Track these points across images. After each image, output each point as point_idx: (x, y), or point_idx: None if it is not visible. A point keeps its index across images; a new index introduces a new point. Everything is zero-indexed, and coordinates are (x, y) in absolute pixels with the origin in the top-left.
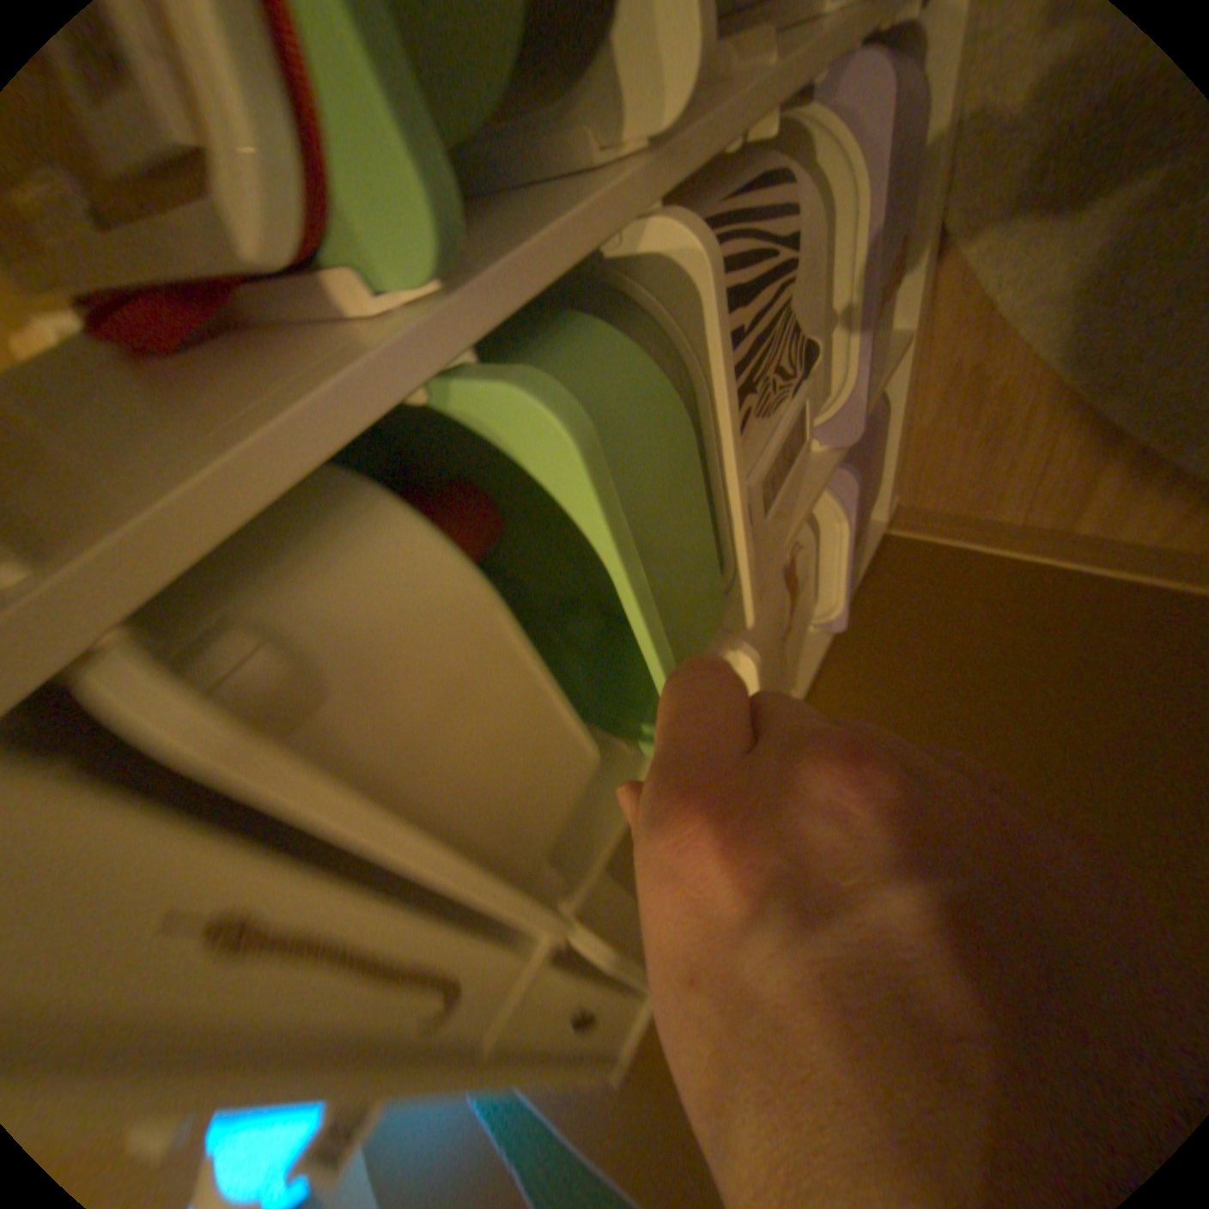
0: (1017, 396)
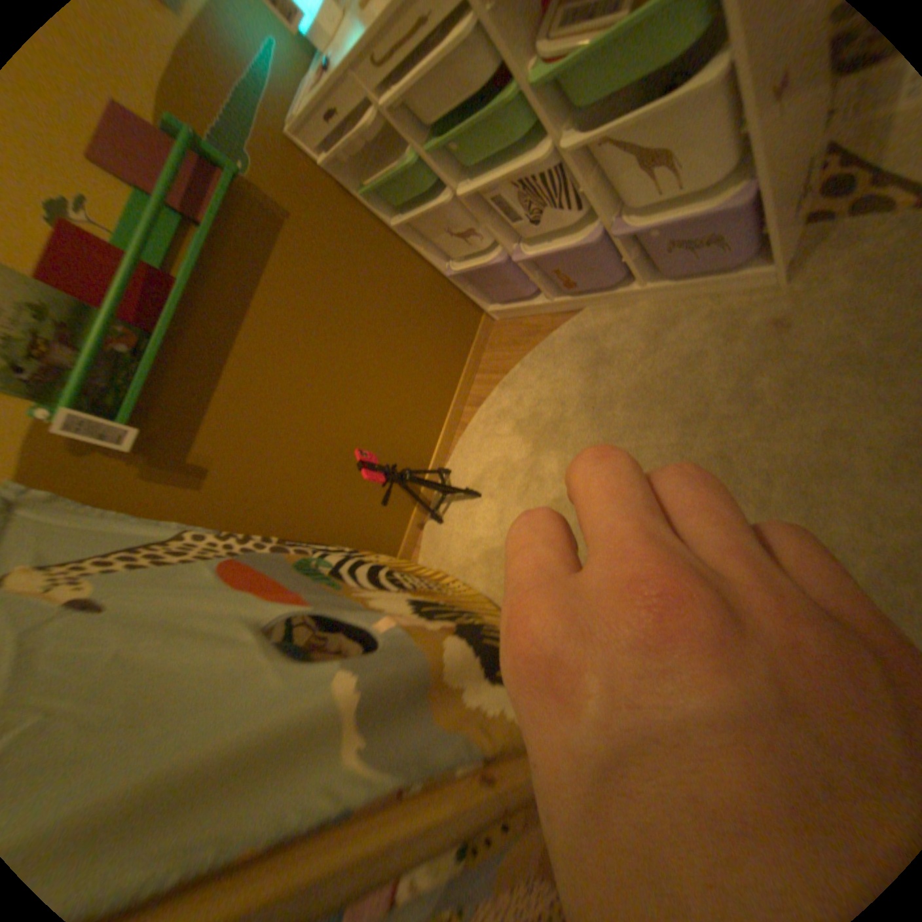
0: (526, 343)
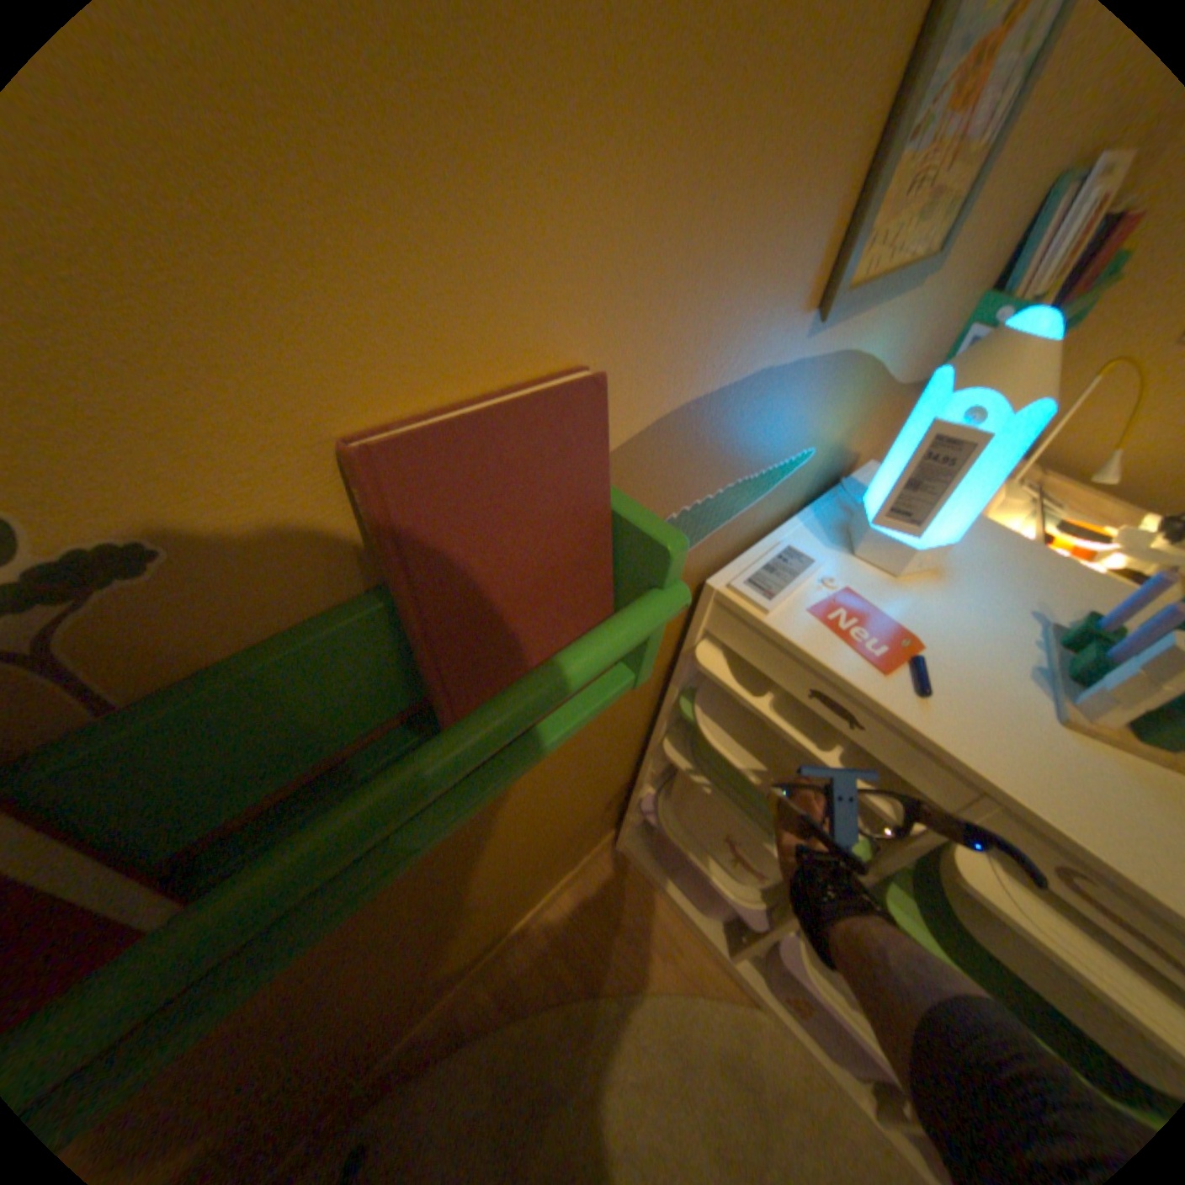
0: (646, 958)
